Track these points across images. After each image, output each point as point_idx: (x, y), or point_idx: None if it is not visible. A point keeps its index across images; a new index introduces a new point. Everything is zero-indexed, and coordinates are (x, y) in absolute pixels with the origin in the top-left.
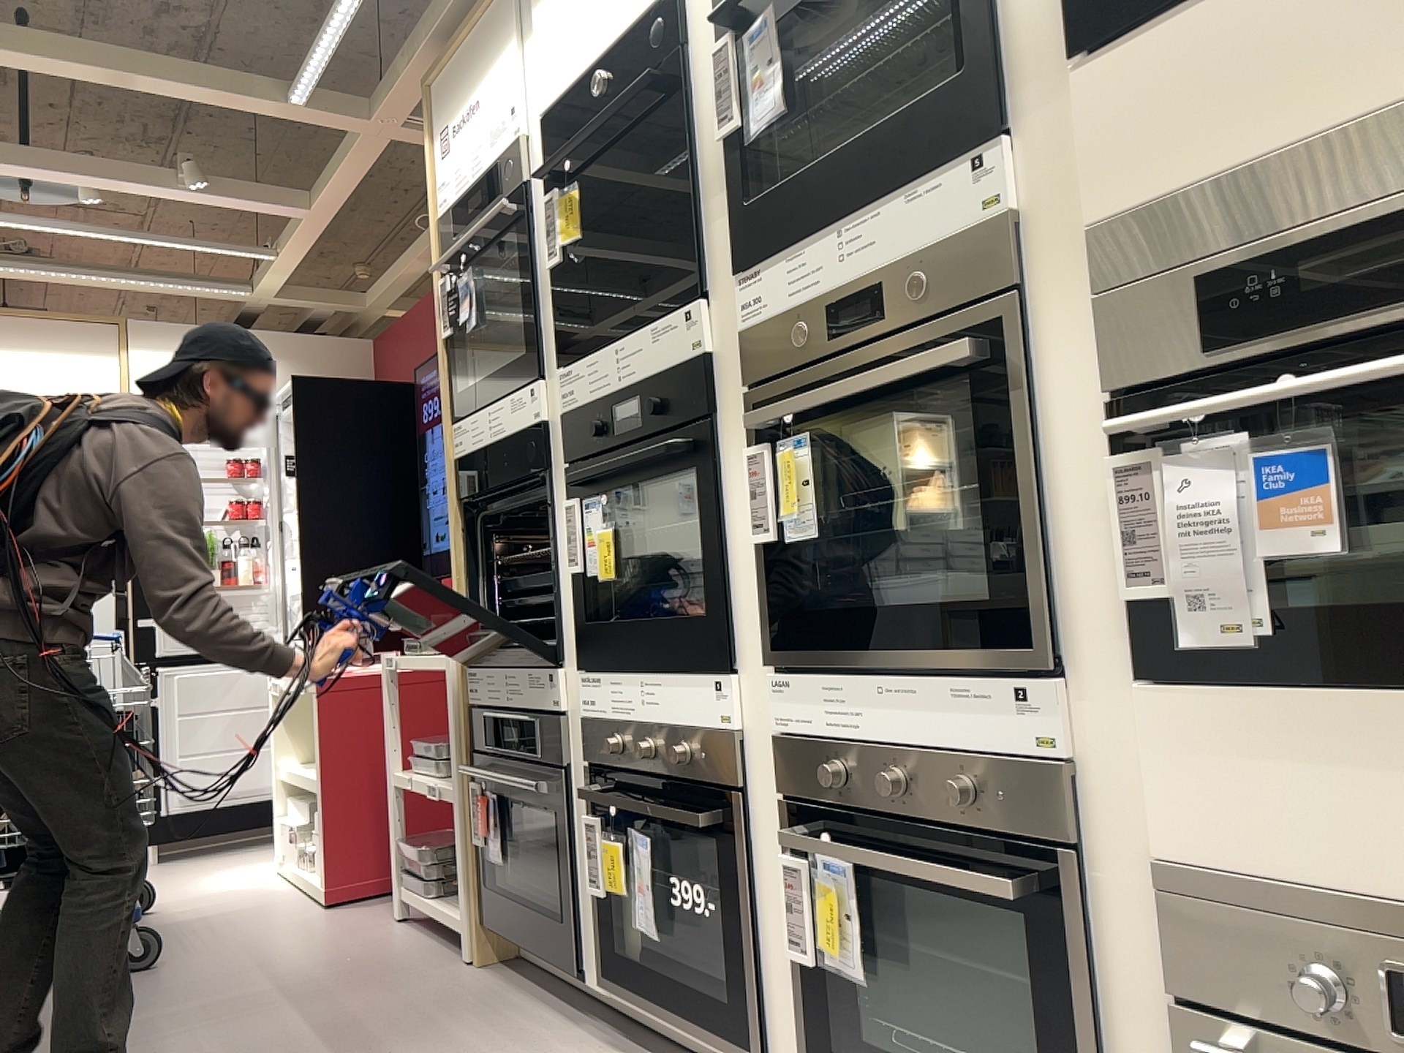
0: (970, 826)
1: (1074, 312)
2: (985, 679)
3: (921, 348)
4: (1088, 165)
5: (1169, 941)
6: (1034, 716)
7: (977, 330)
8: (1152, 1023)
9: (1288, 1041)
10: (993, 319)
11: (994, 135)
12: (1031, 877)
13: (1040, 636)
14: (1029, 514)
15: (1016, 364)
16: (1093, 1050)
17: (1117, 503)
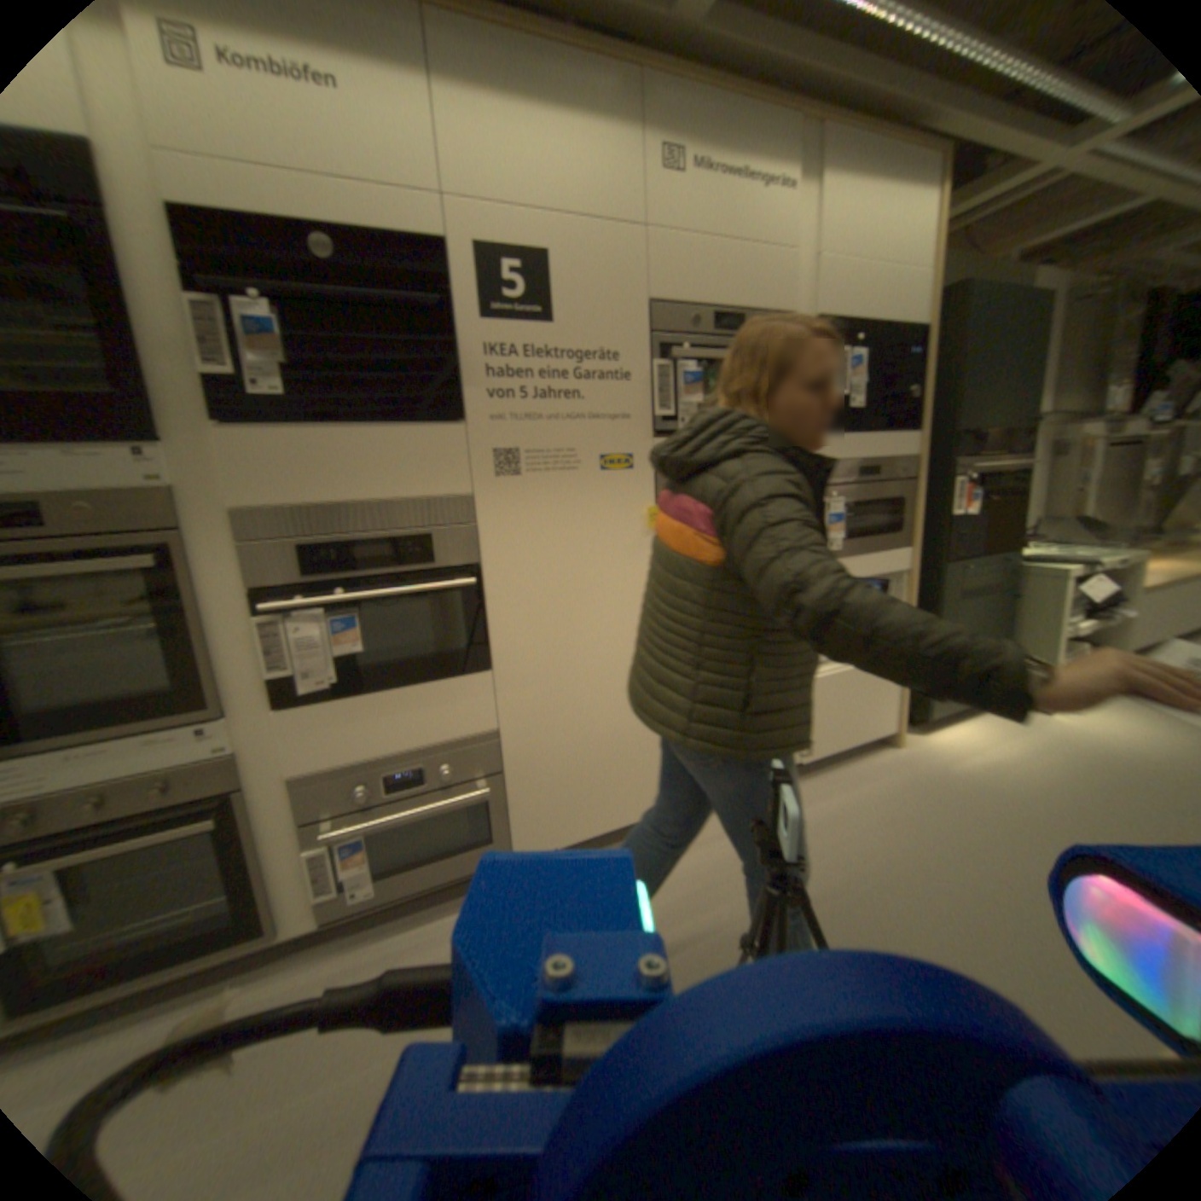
0: (155, 808)
1: (213, 545)
2: (162, 732)
3: (84, 551)
4: (224, 478)
5: (285, 807)
6: (203, 741)
7: (141, 547)
8: (278, 842)
9: (339, 816)
10: (153, 542)
11: (146, 439)
12: (207, 815)
13: (205, 703)
14: (191, 646)
15: (175, 569)
16: (249, 869)
17: (253, 638)
